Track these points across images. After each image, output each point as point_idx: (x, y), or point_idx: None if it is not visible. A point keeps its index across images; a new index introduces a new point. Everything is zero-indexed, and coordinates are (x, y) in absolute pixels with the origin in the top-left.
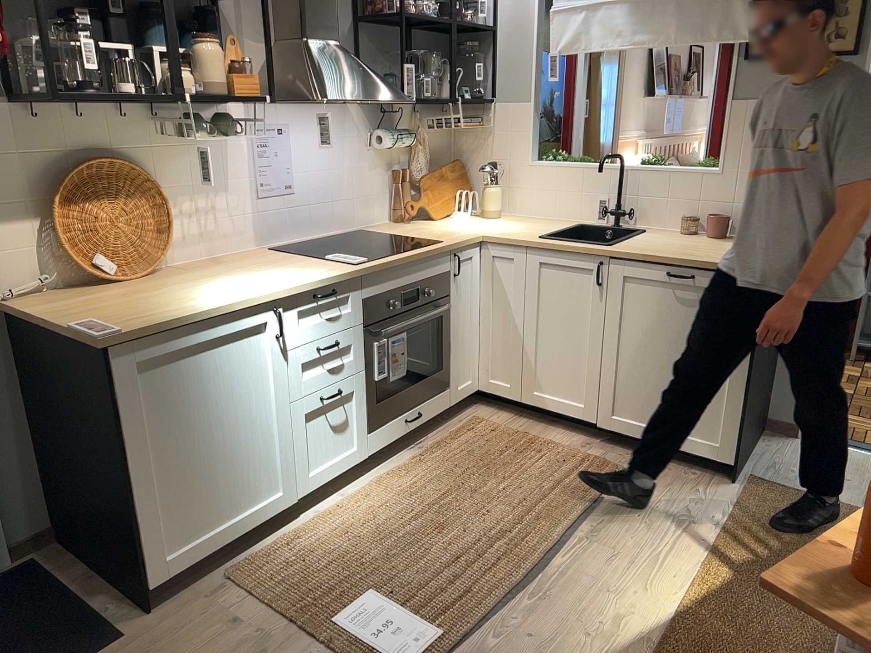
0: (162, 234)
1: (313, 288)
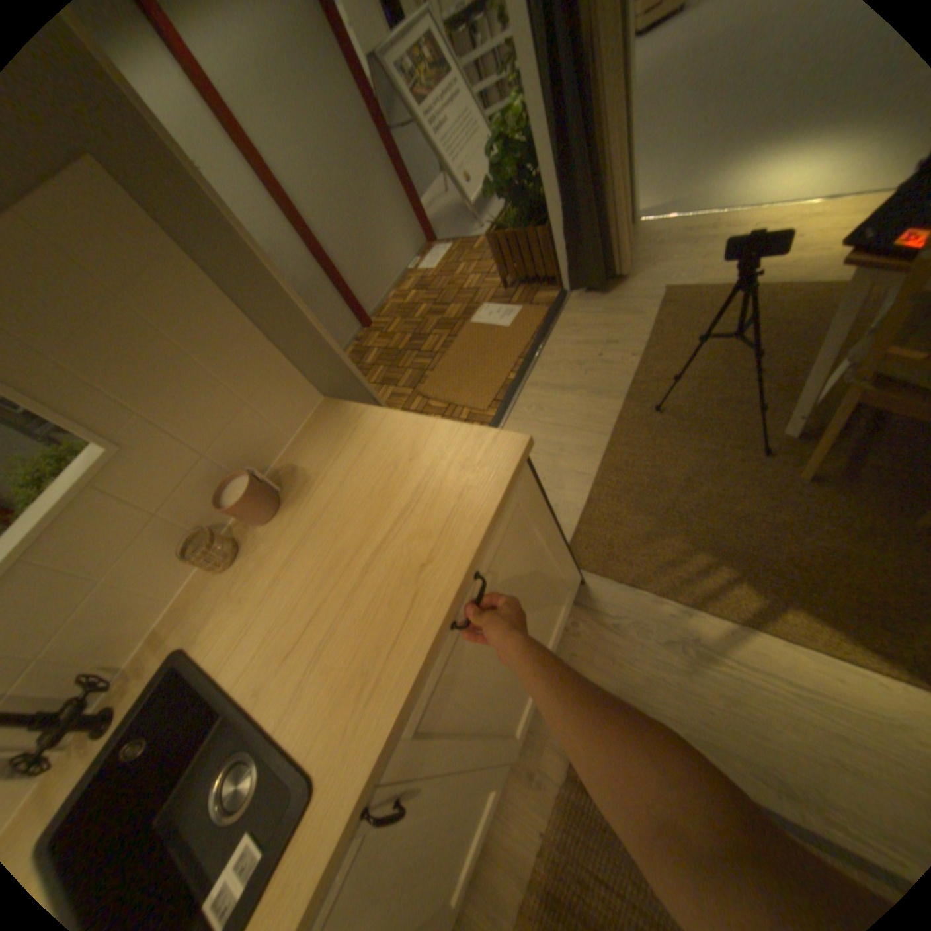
0: None
1: None
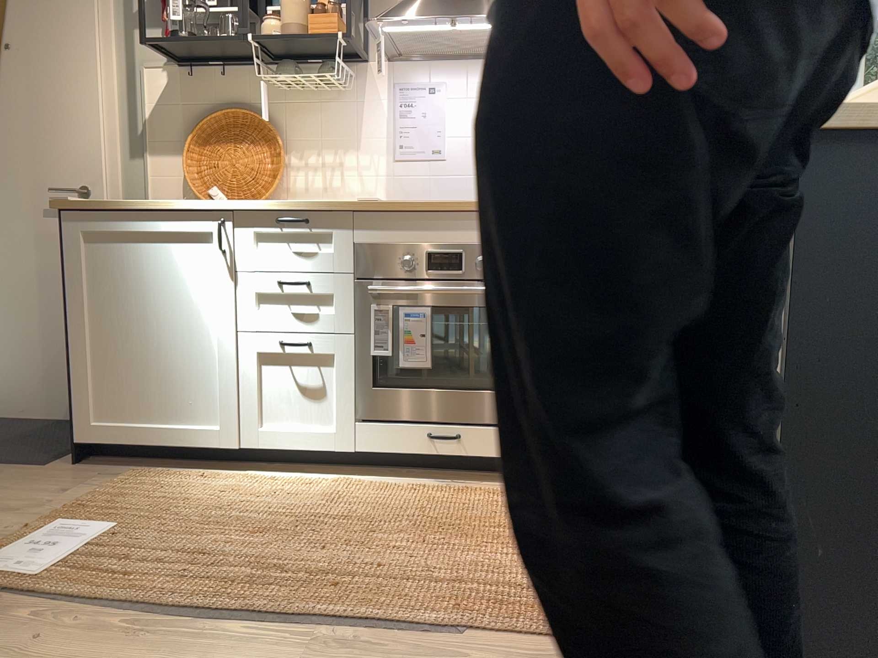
0: (274, 179)
1: (274, 210)
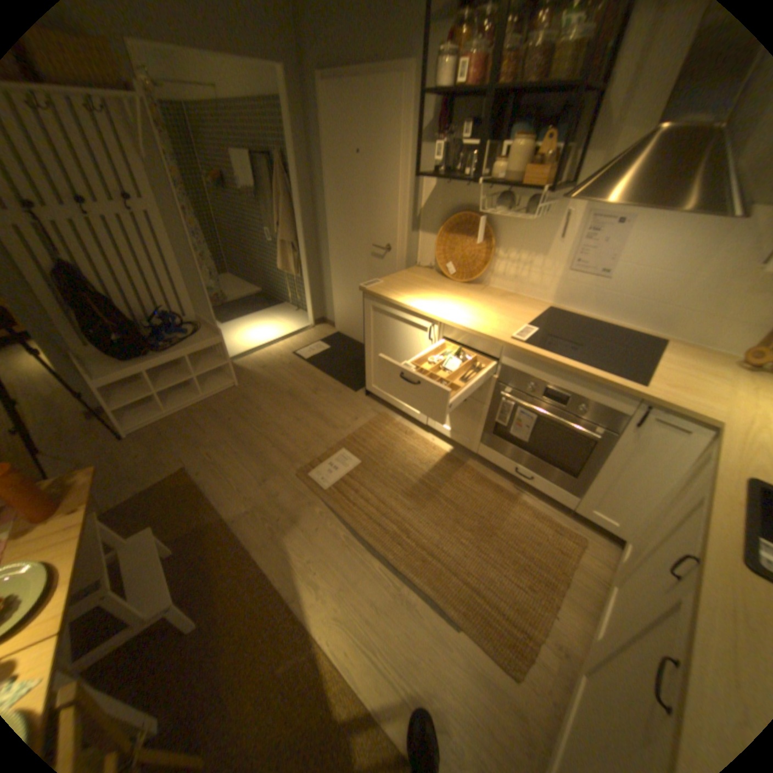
0: (486, 264)
1: (460, 329)
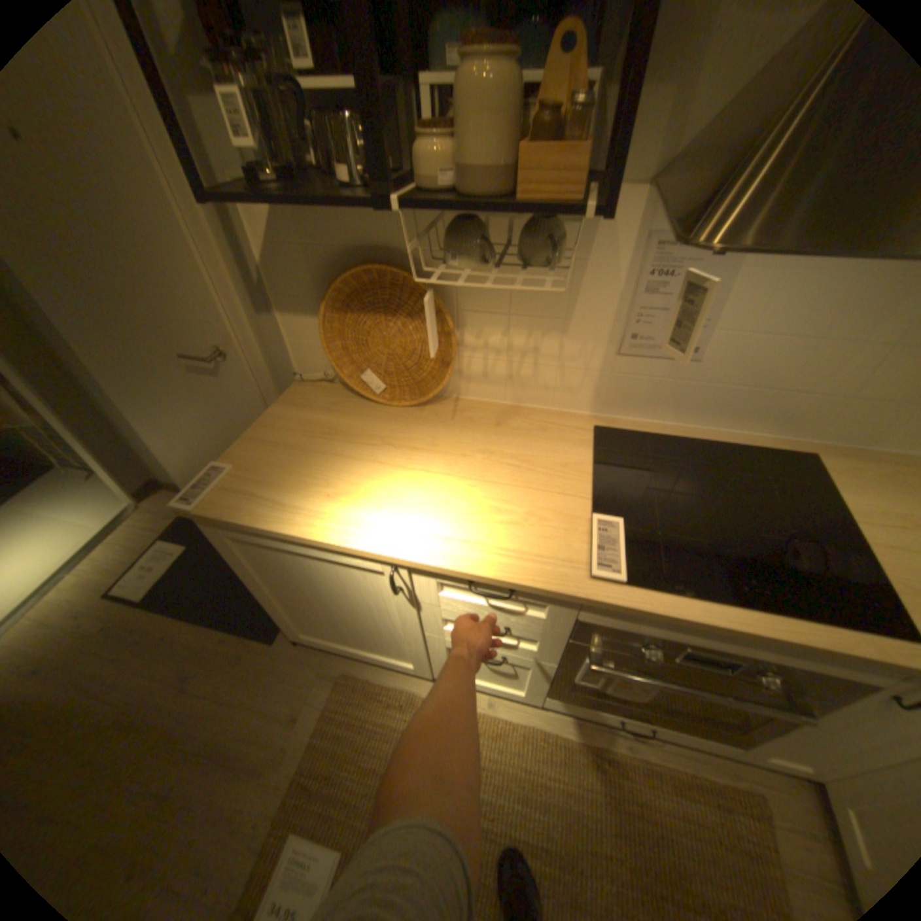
0: (445, 365)
1: (467, 575)
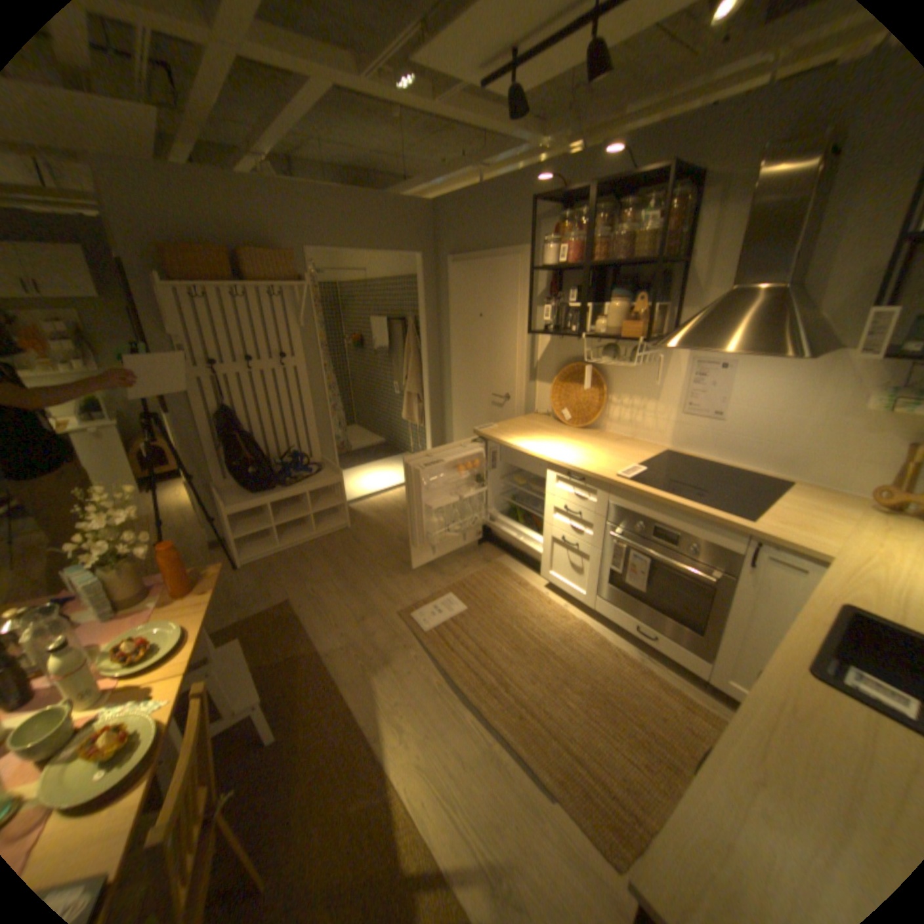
0: (600, 410)
1: (567, 468)
